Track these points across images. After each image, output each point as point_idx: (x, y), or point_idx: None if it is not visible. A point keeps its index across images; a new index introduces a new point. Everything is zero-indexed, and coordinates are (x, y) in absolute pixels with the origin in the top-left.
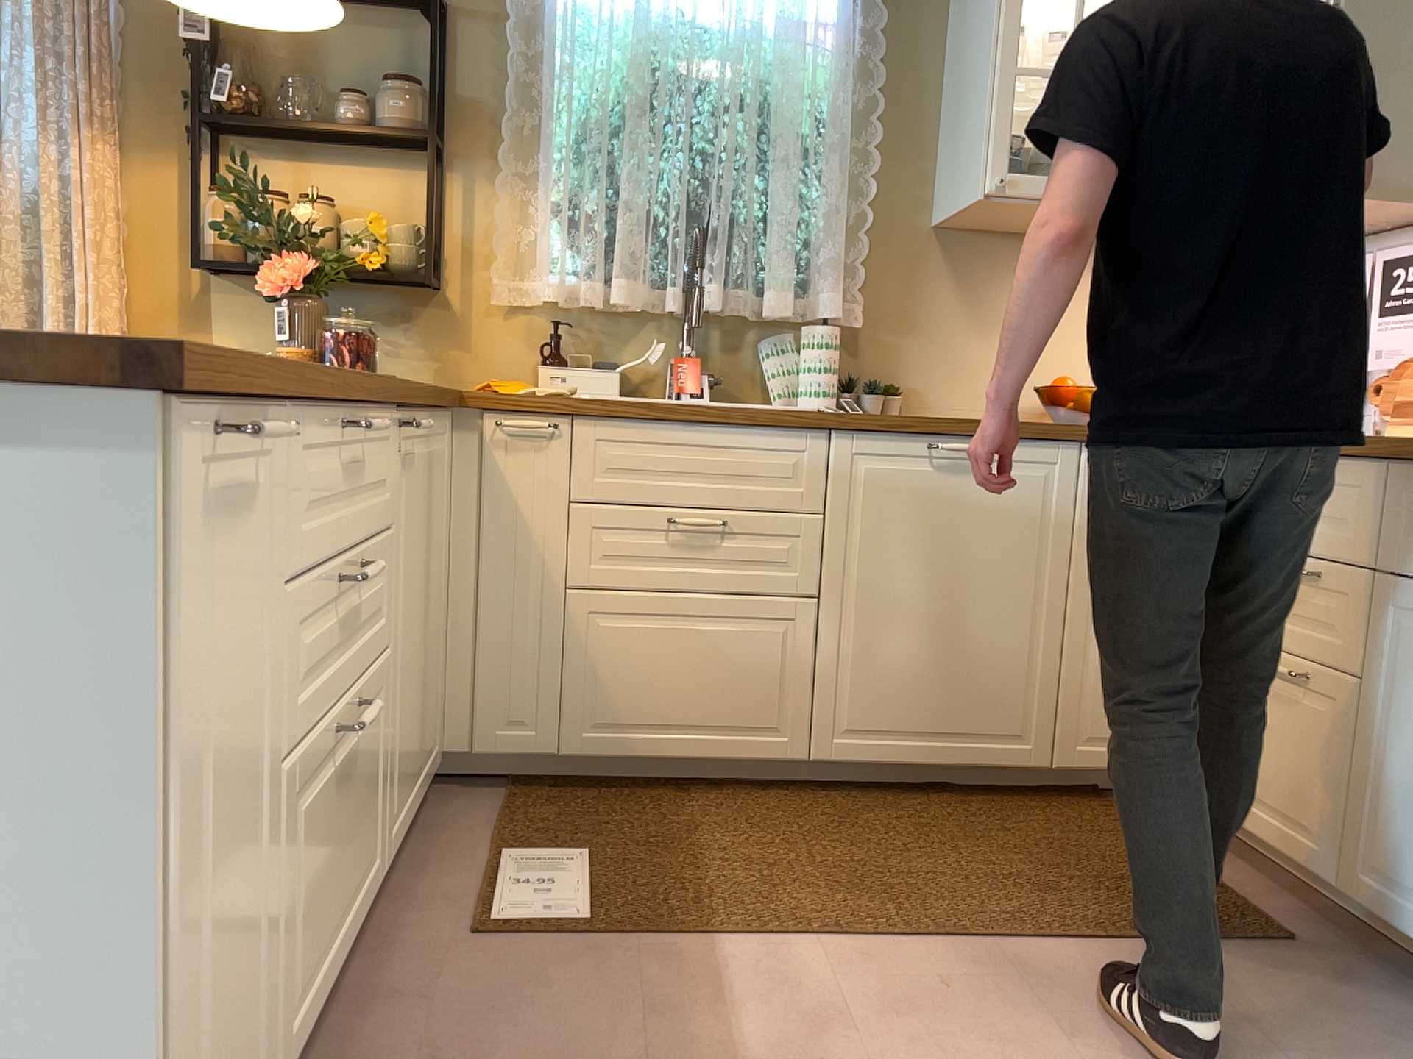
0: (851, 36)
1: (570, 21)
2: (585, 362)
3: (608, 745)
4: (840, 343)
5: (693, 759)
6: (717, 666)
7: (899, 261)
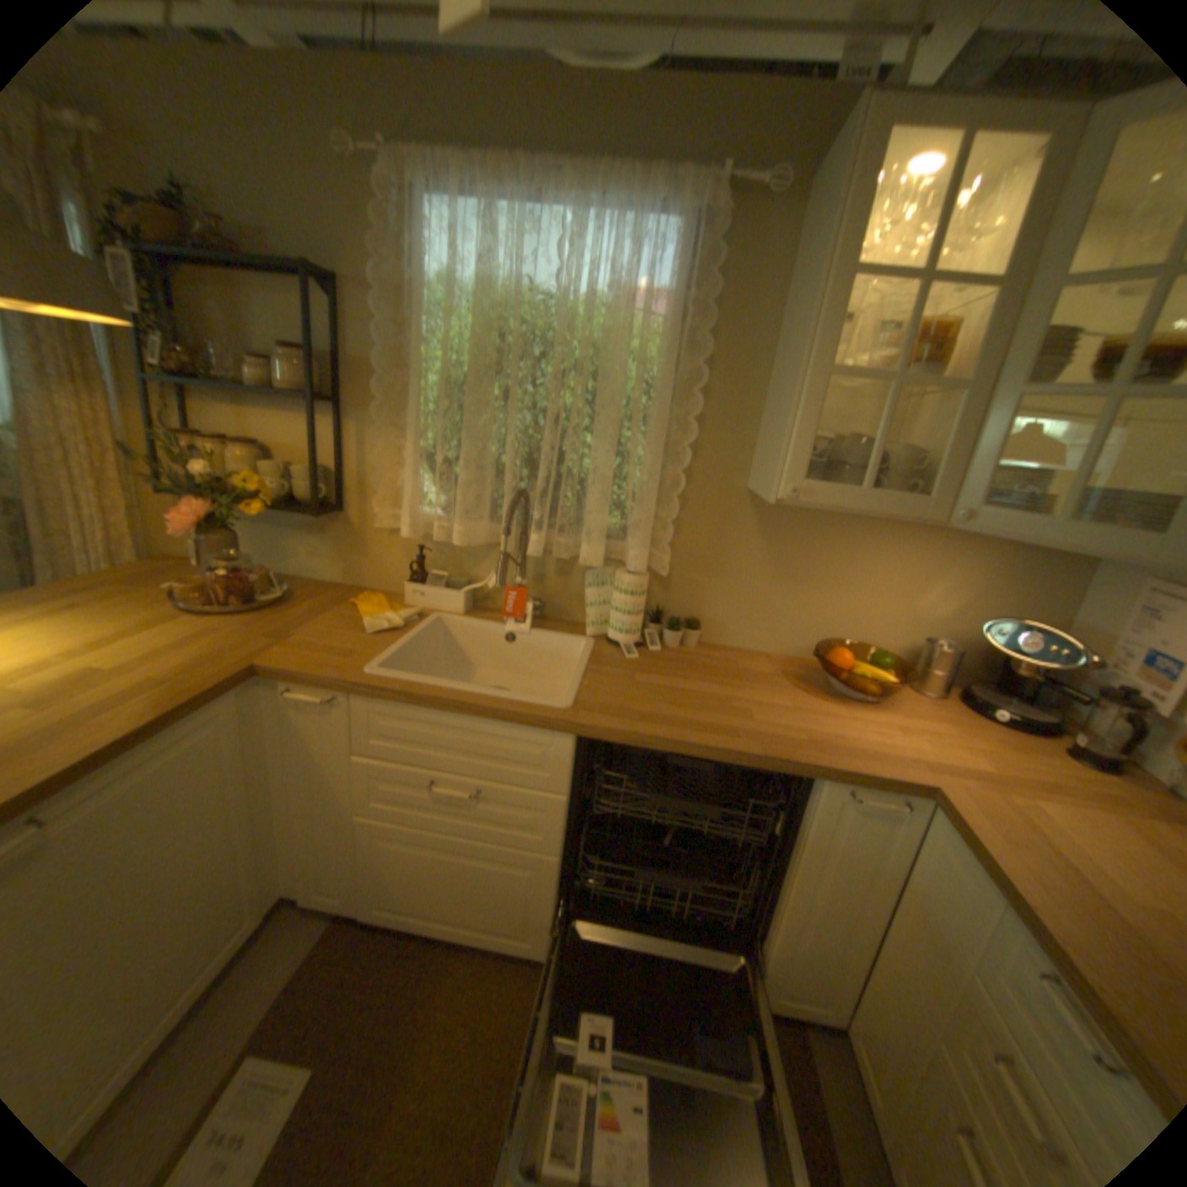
0: (688, 301)
1: (421, 288)
2: (449, 574)
3: (391, 922)
4: (644, 591)
5: (456, 943)
6: (473, 889)
7: (712, 516)
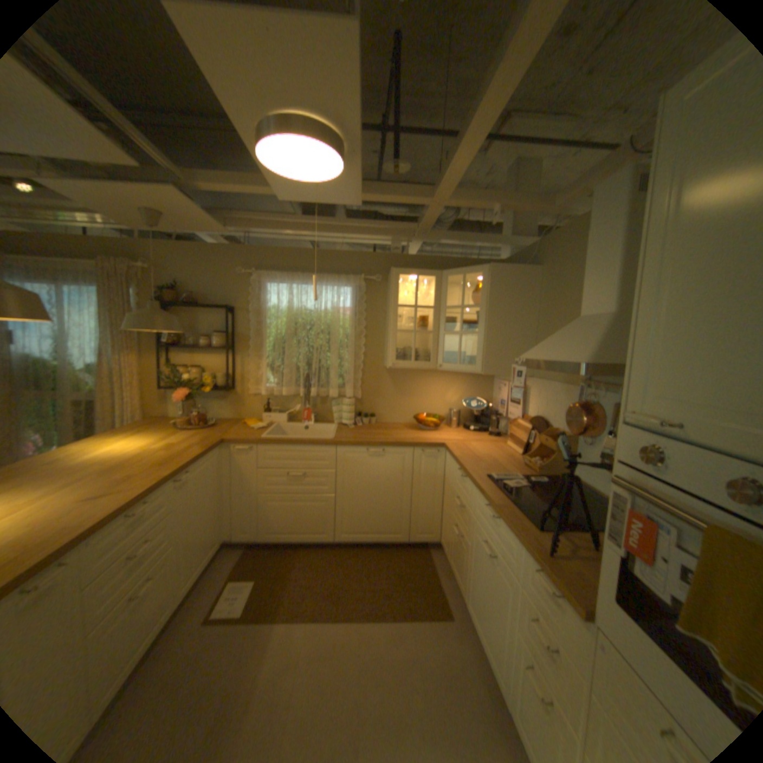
0: (356, 311)
1: (269, 312)
2: (279, 409)
3: (272, 538)
4: (354, 404)
5: (299, 542)
6: (304, 515)
7: (374, 376)
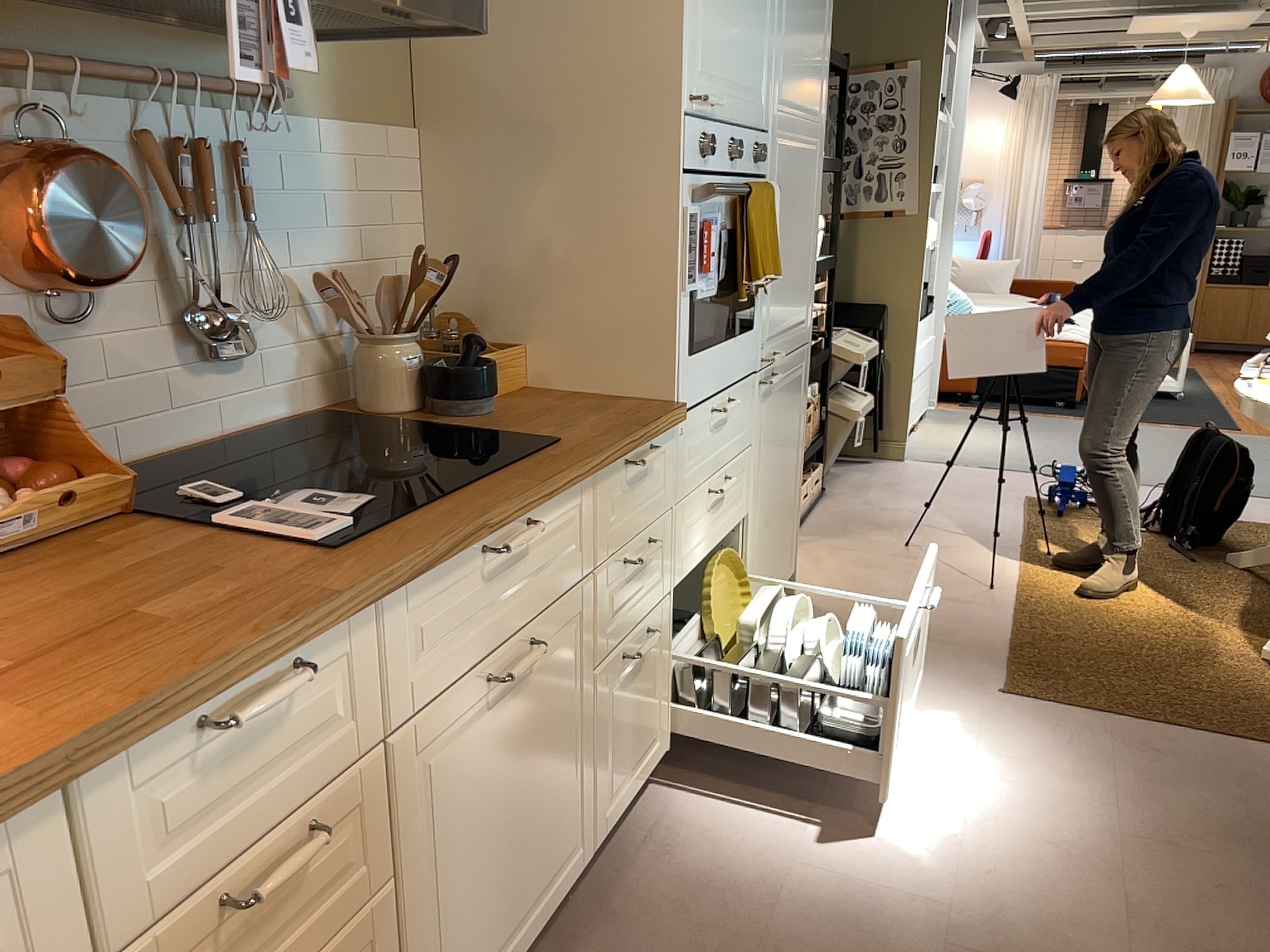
0: None
1: None
2: None
3: None
4: None
5: None
6: None
7: None
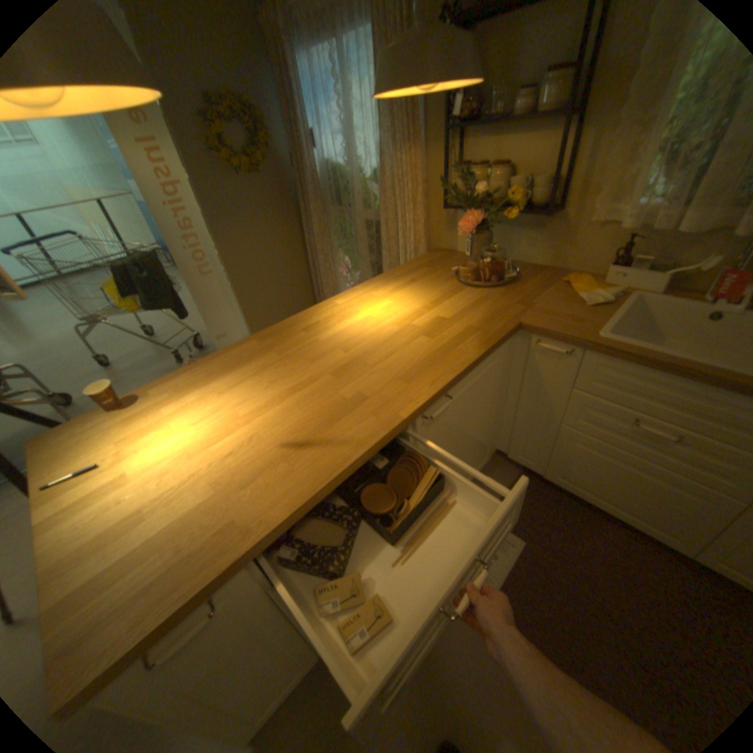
0: None
1: None
2: (651, 258)
3: (568, 487)
4: None
5: (615, 516)
6: (645, 494)
7: None
